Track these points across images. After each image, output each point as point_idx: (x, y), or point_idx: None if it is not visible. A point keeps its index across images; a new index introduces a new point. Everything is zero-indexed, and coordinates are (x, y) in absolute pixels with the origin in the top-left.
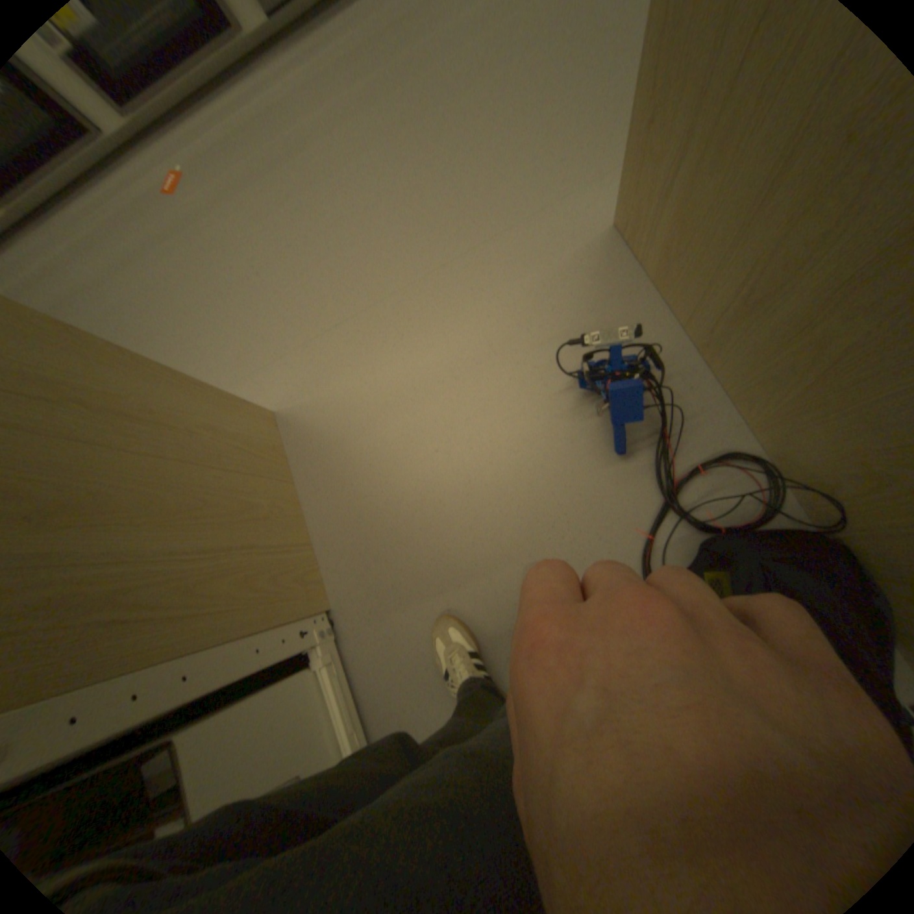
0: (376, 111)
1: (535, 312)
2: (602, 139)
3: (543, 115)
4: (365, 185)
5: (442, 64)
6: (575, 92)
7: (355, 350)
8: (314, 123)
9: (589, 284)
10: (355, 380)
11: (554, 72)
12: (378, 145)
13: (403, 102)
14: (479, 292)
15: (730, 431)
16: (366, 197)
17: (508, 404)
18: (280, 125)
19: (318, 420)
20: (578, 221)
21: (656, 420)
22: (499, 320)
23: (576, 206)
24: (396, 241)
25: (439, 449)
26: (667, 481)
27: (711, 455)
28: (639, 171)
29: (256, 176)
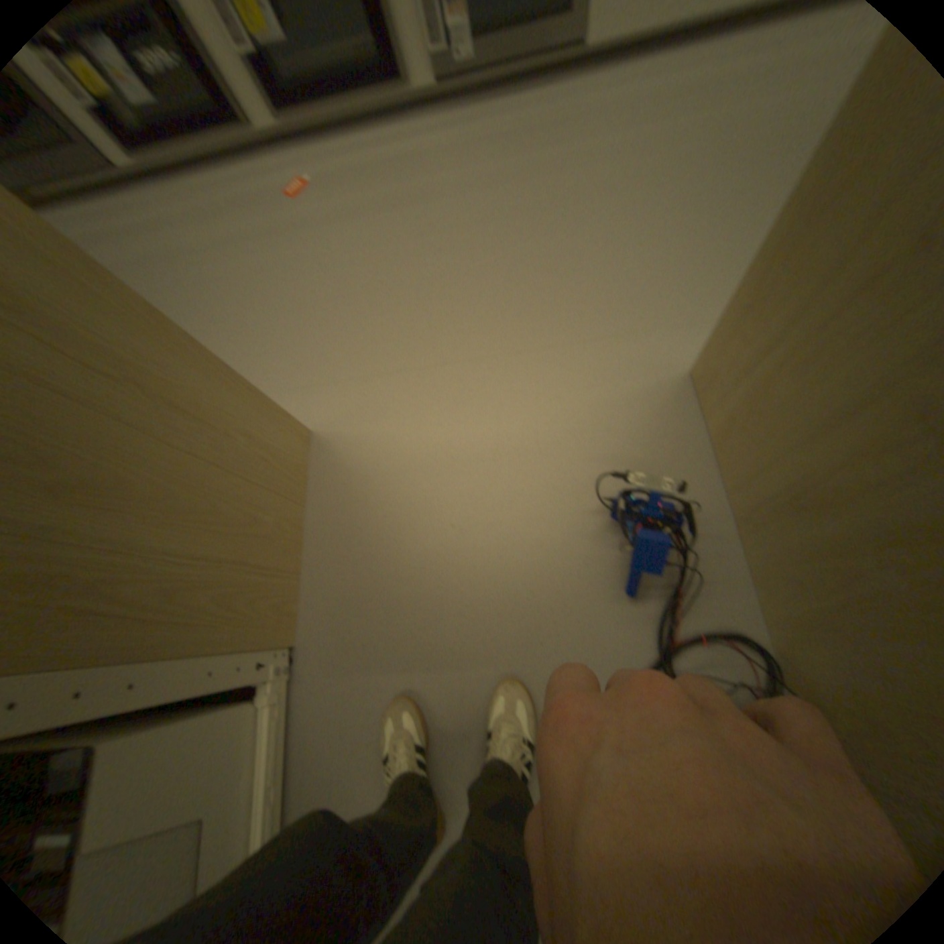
0: (506, 194)
1: (591, 428)
2: (704, 292)
3: (656, 252)
4: (473, 256)
5: (579, 175)
6: (691, 241)
7: (410, 402)
8: (446, 184)
9: (650, 420)
10: (401, 430)
11: (677, 218)
12: (497, 224)
13: (533, 195)
14: (544, 390)
15: (744, 613)
16: (470, 266)
17: (537, 506)
18: (415, 175)
19: (352, 456)
20: (659, 358)
21: (675, 575)
22: (555, 423)
23: (660, 344)
24: (483, 315)
25: (457, 526)
26: (668, 640)
27: (718, 630)
28: (728, 339)
29: (377, 212)
